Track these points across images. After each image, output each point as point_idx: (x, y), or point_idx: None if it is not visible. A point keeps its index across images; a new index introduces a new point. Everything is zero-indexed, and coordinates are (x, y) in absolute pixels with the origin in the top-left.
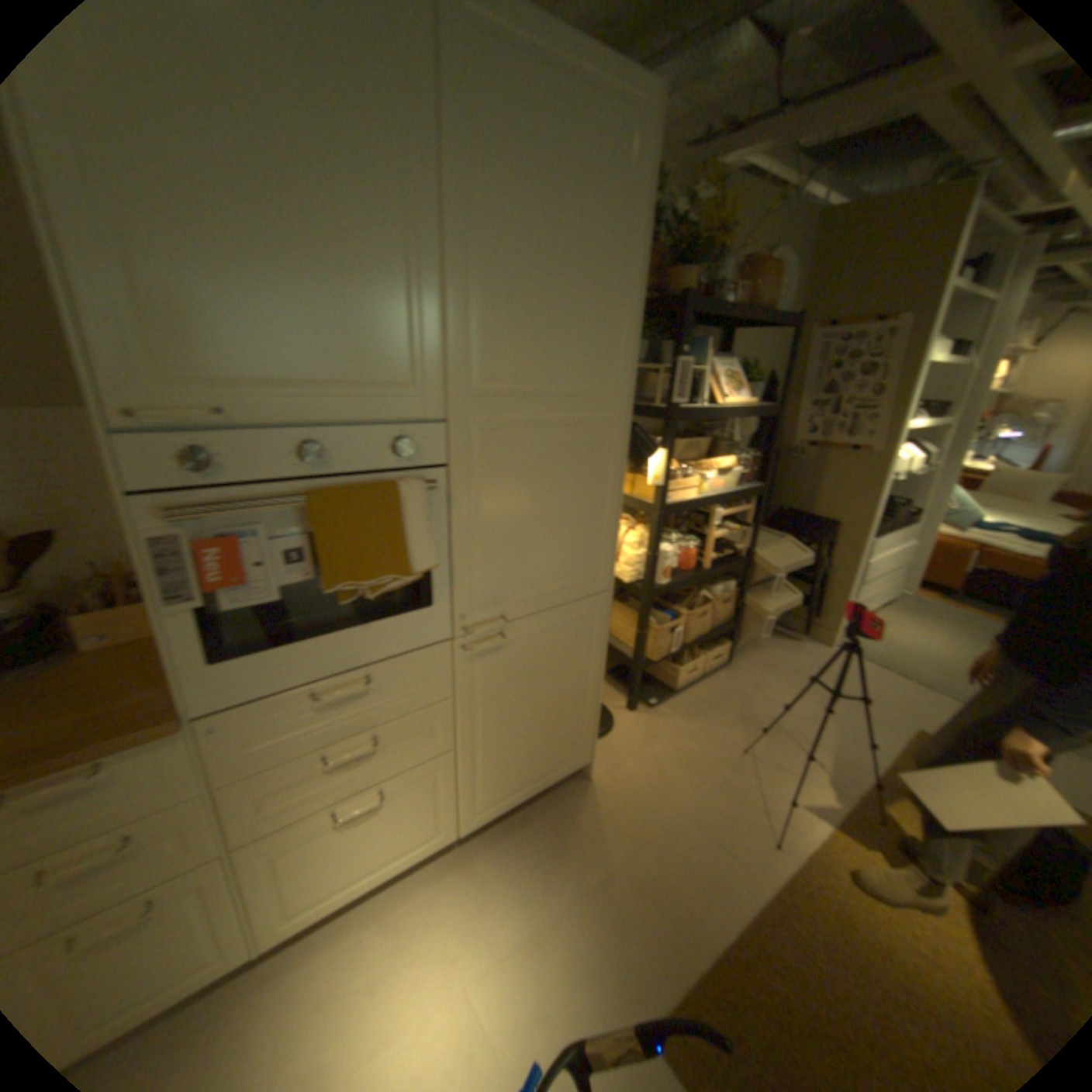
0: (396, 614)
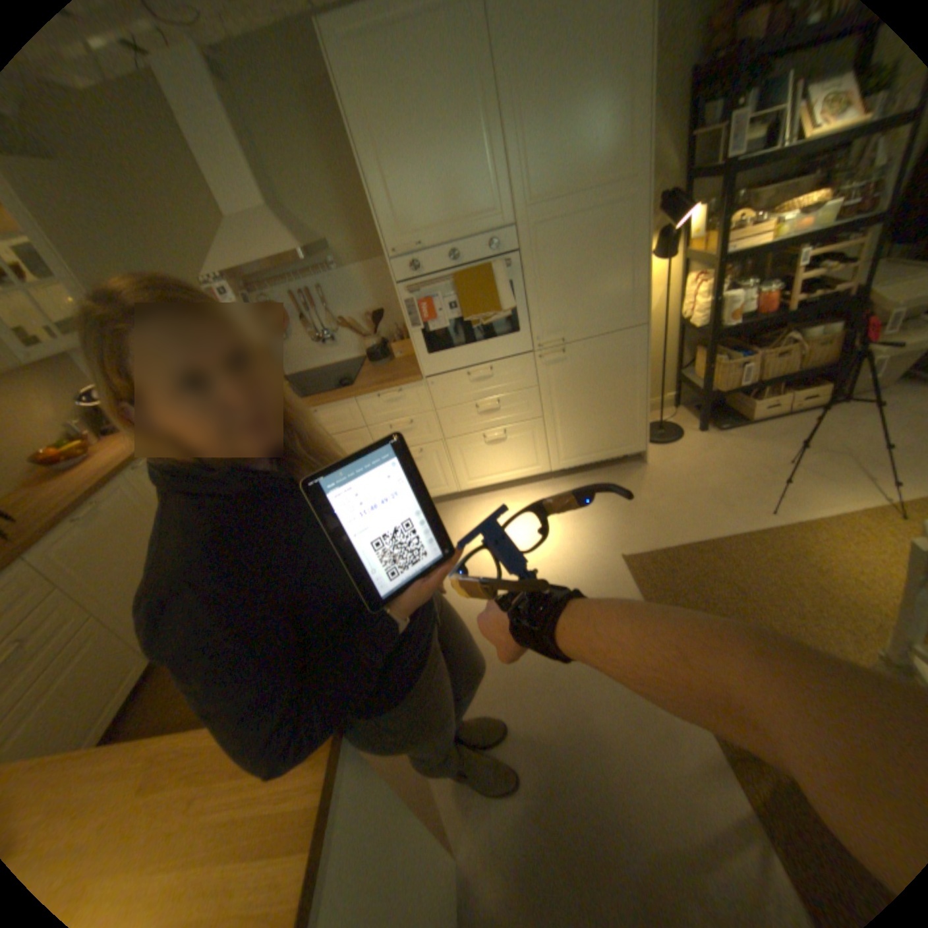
0: (500, 336)
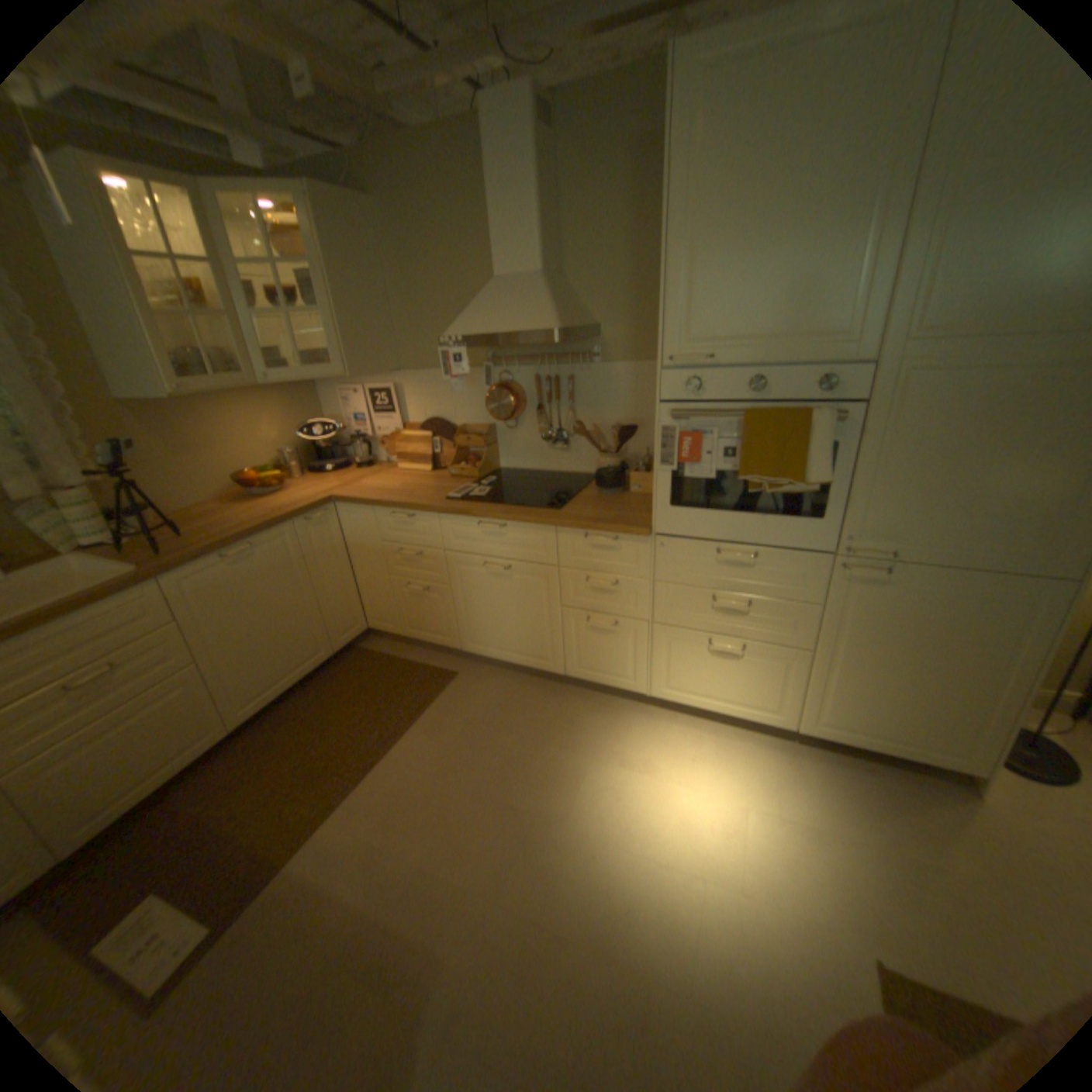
0: (790, 515)
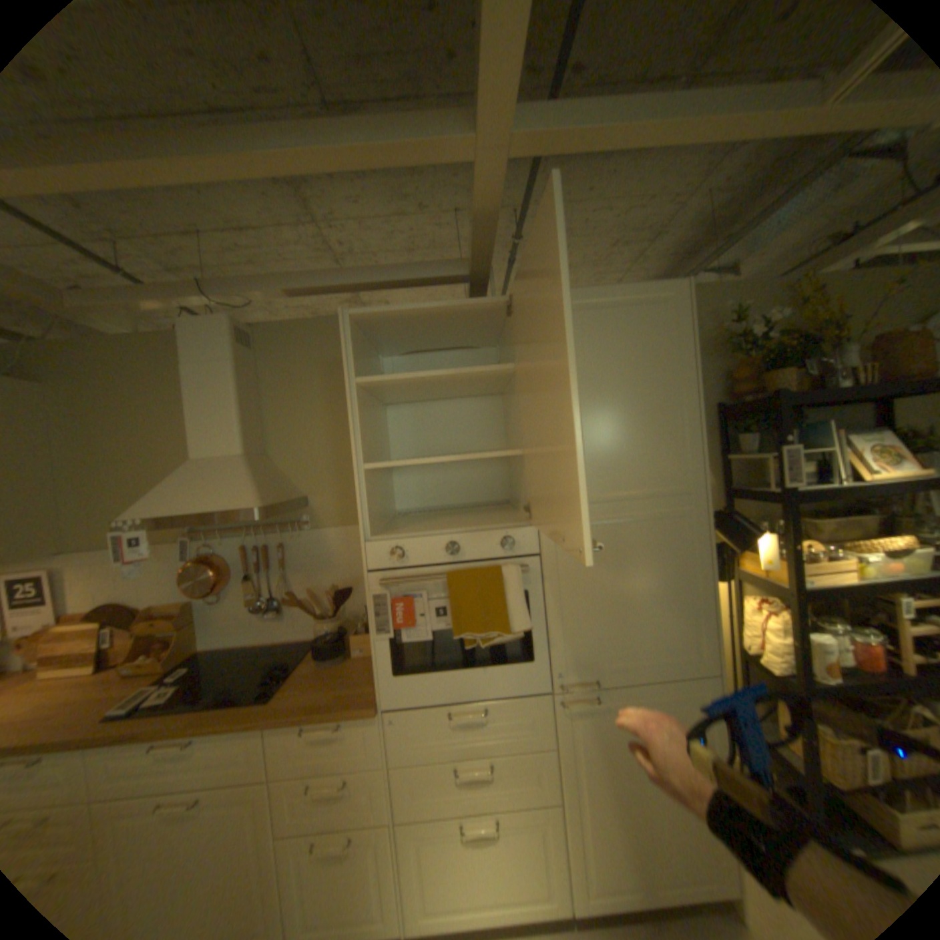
0: (506, 664)
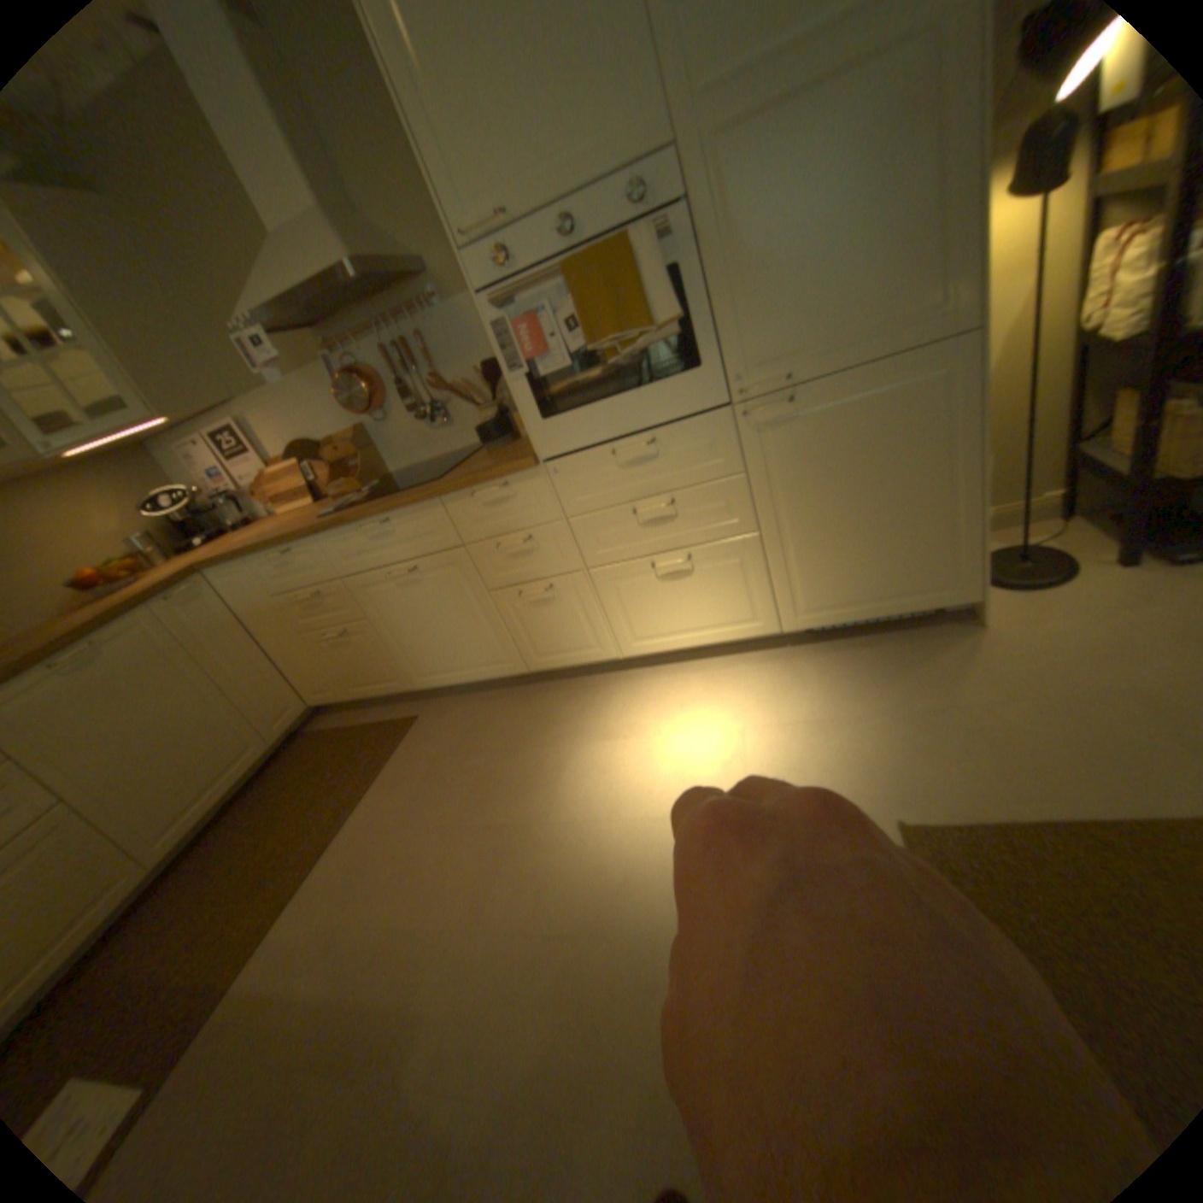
0: (668, 377)
